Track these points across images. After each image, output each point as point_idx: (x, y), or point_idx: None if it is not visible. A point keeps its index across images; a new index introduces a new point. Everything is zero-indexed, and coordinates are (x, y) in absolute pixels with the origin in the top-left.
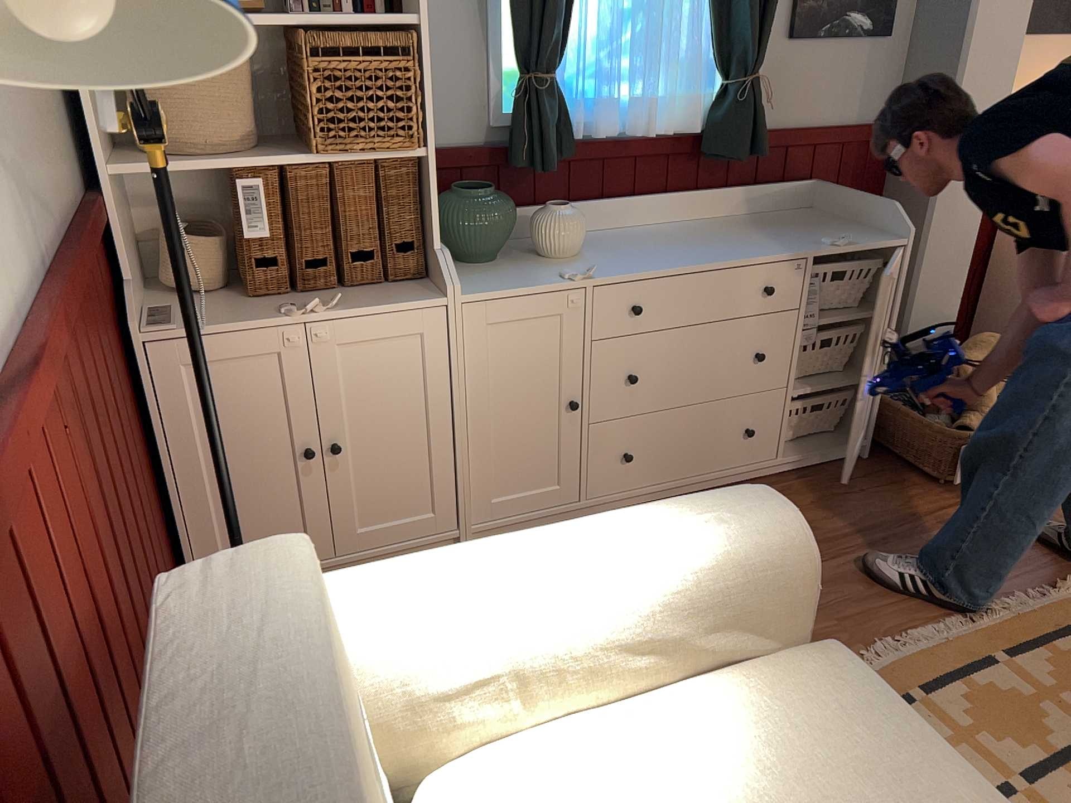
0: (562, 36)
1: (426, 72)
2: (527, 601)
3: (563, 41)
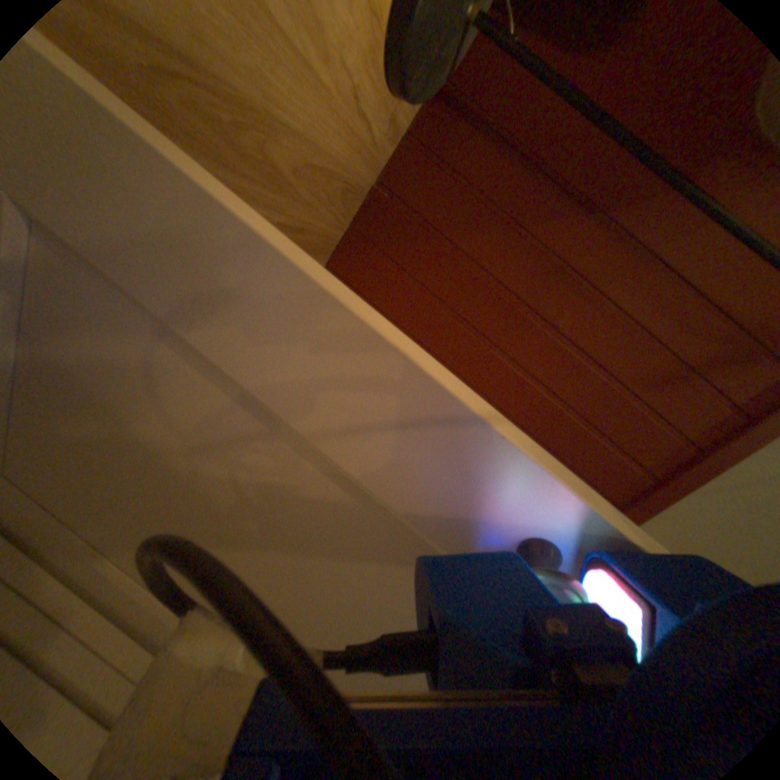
0: None
1: None
2: None
3: None
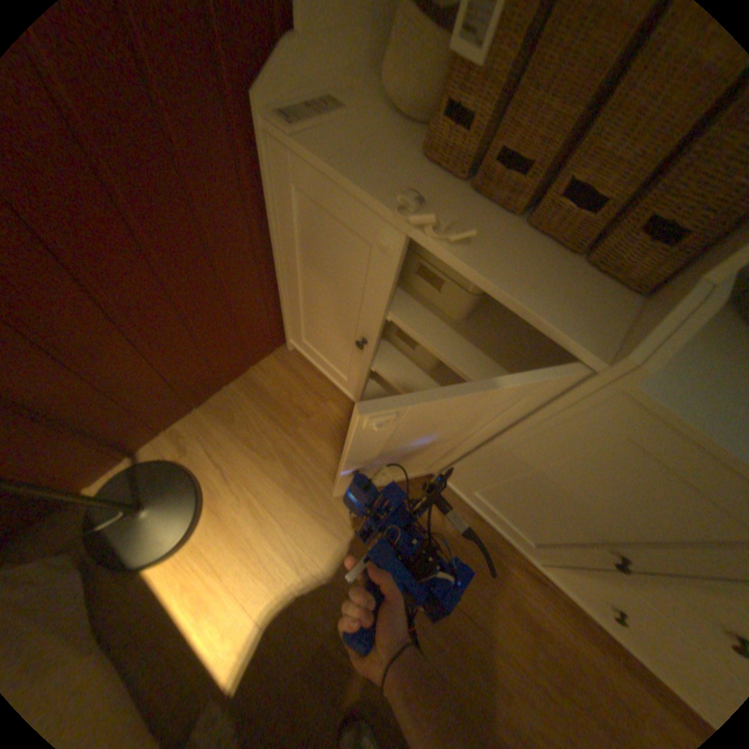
0: None
1: None
2: None
3: None
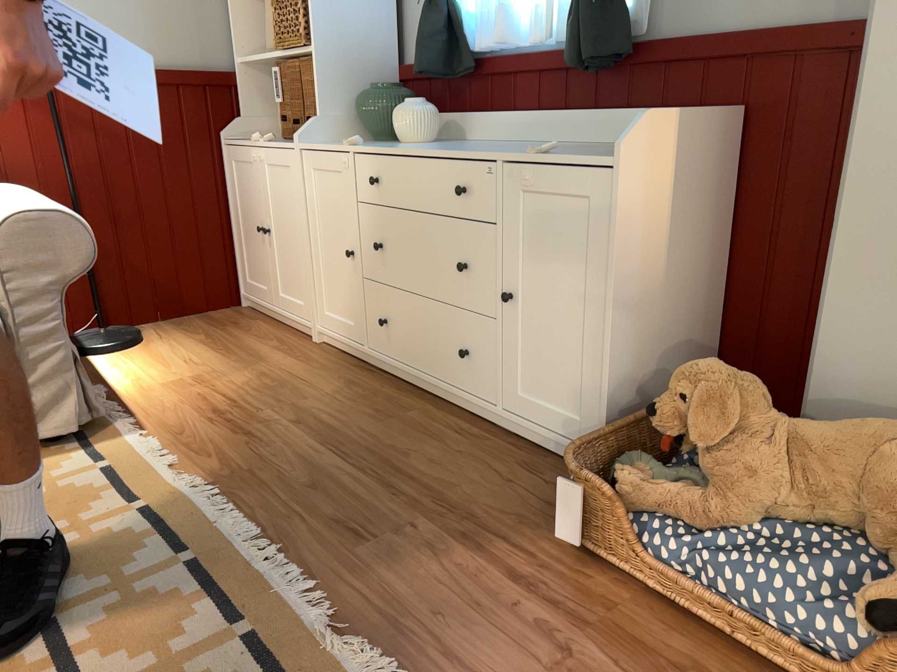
0: None
1: None
2: None
3: None
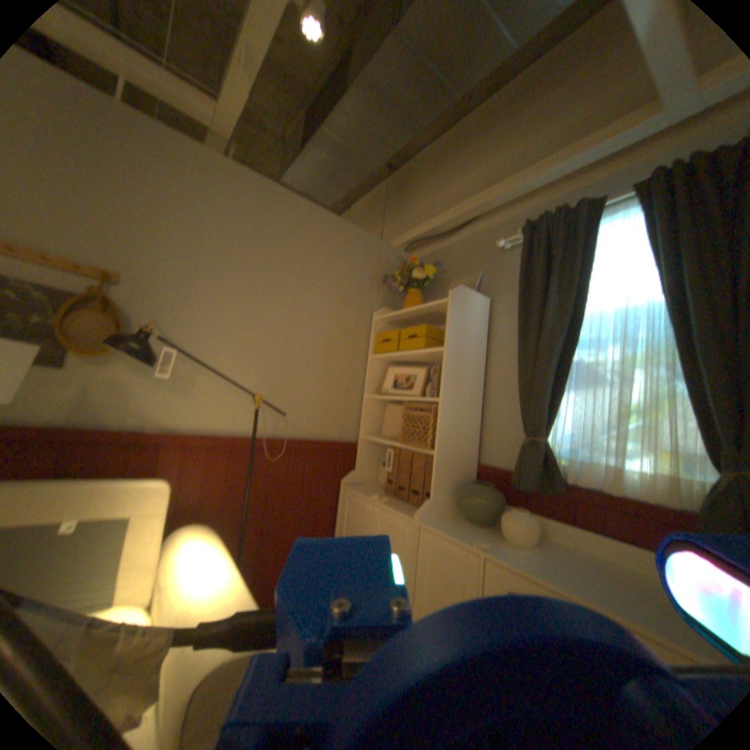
0: (546, 418)
1: (440, 419)
2: (184, 577)
3: (551, 422)
